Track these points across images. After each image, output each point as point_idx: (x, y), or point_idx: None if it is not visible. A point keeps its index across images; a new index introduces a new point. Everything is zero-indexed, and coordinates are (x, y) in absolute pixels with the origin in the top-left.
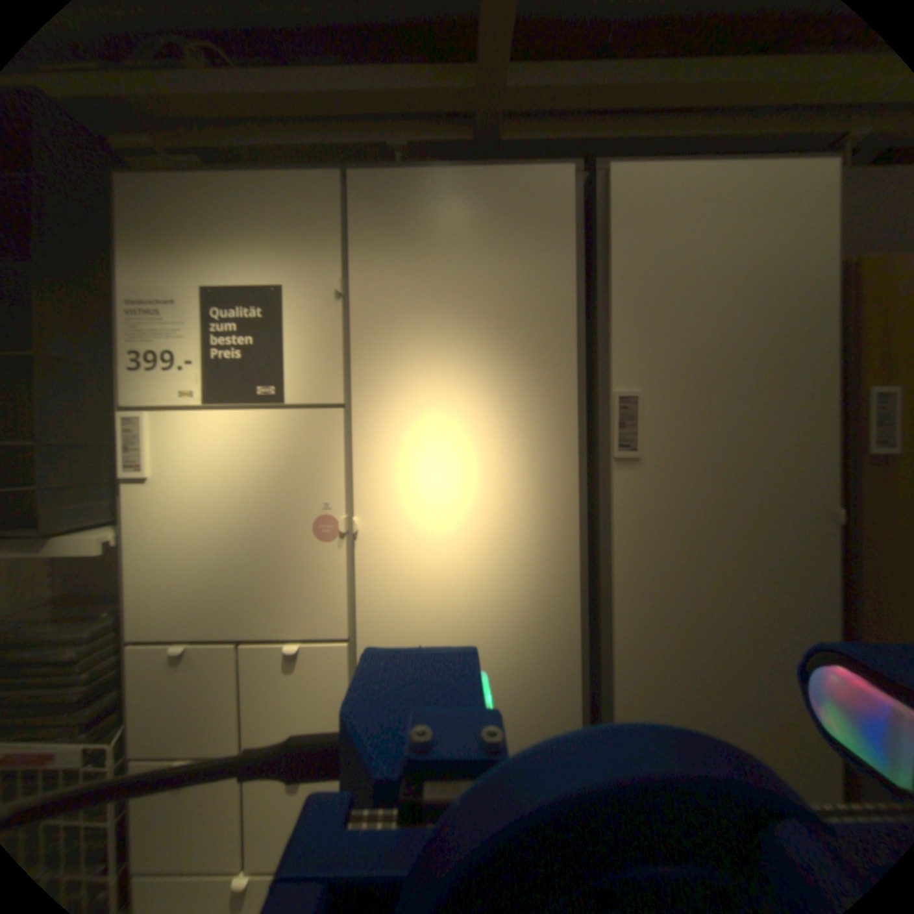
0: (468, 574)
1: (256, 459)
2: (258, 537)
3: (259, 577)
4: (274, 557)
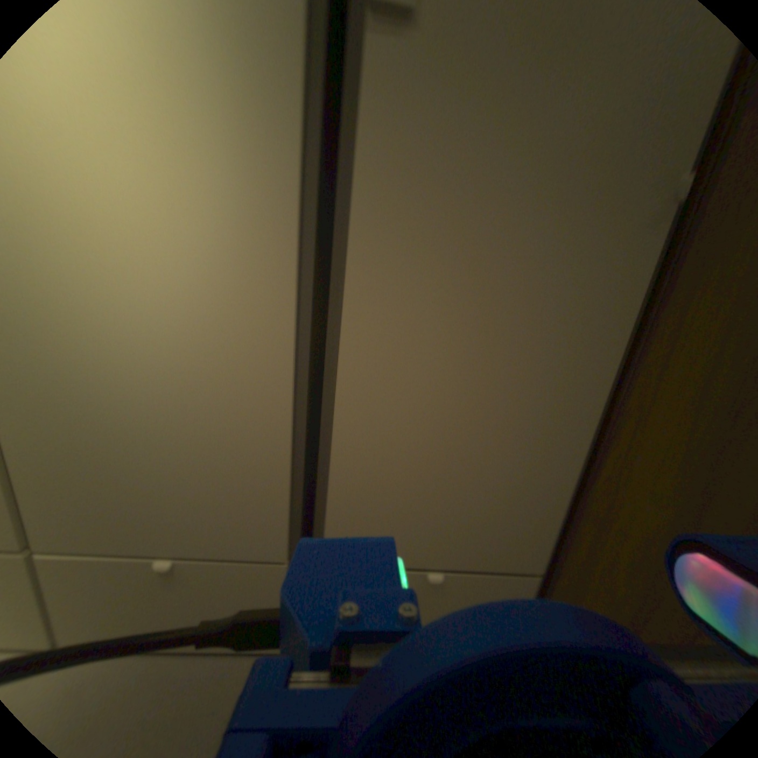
0: (127, 192)
1: None
2: None
3: None
4: None
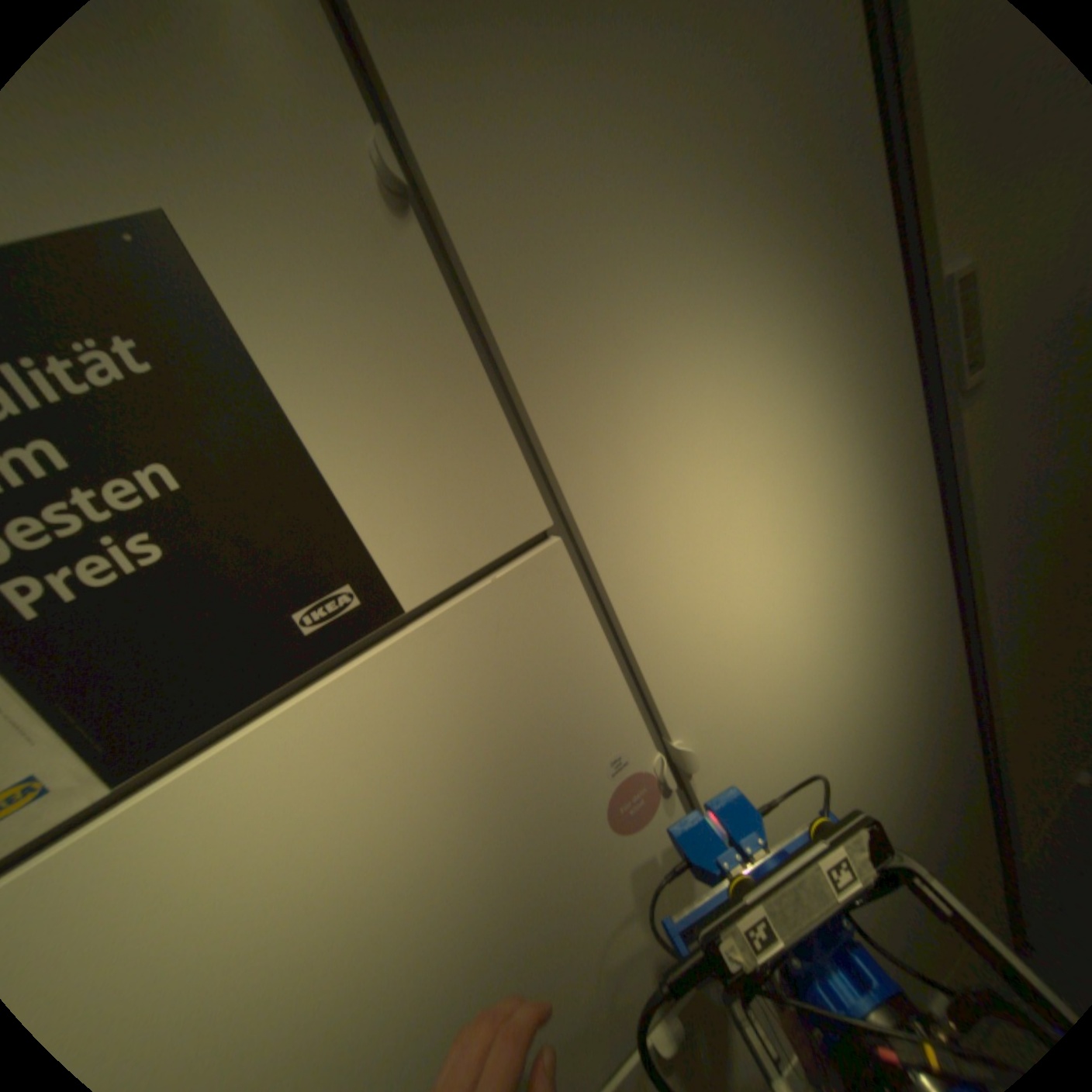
0: (848, 689)
1: (404, 792)
2: (506, 936)
3: (547, 994)
4: (556, 937)
